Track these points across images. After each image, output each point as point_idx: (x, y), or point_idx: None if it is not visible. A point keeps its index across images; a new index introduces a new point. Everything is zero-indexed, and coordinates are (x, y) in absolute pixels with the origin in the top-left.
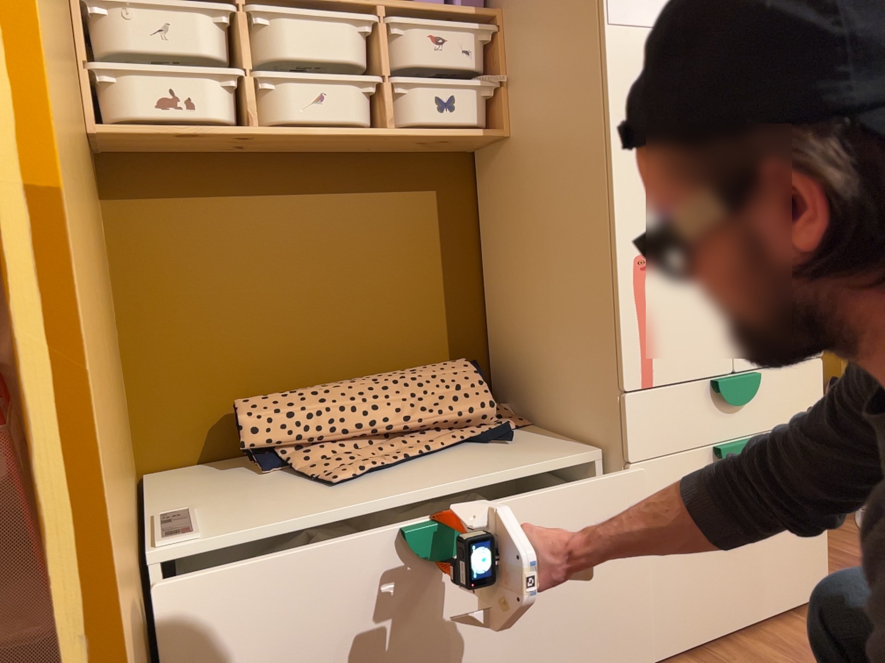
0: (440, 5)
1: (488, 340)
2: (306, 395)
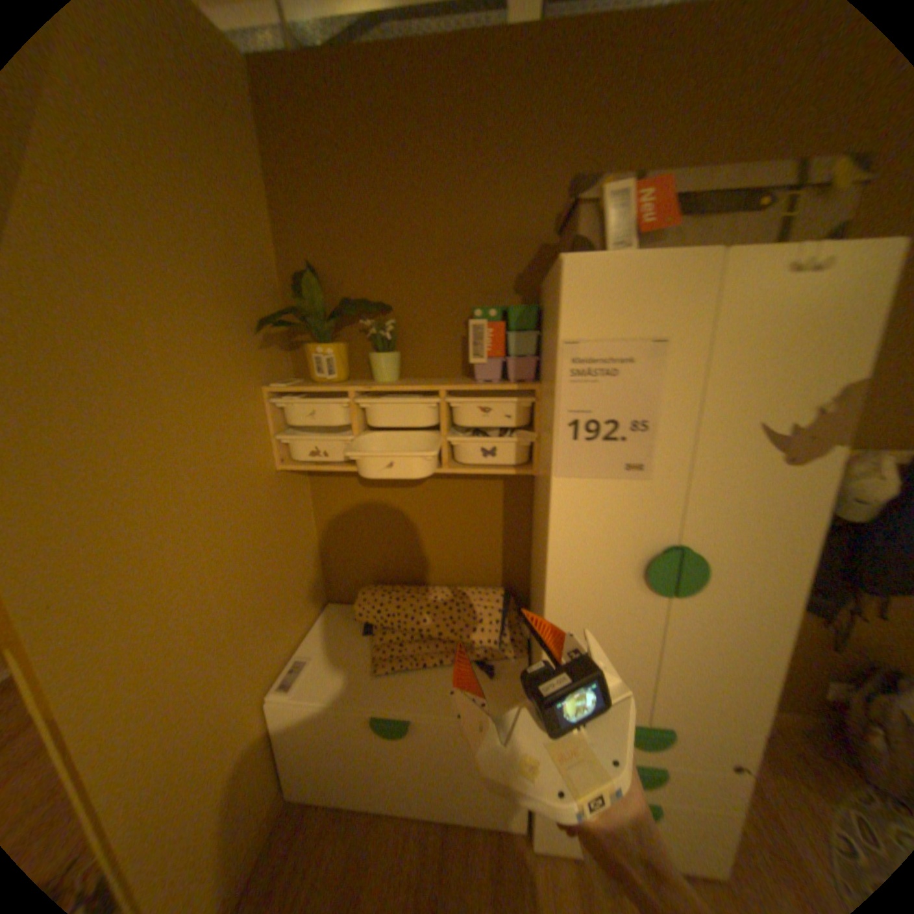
0: (489, 385)
1: (530, 577)
2: (393, 600)
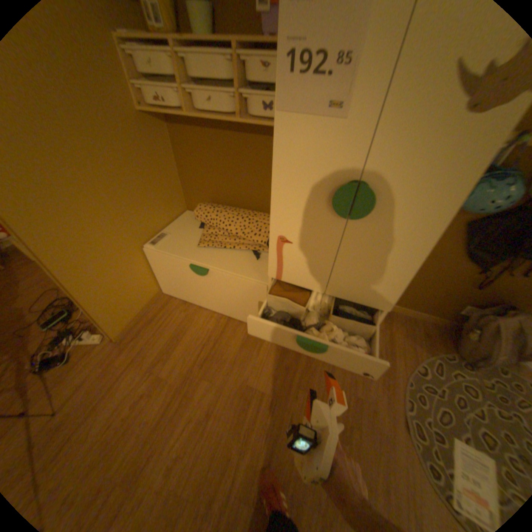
0: (268, 37)
1: None
2: (215, 211)
